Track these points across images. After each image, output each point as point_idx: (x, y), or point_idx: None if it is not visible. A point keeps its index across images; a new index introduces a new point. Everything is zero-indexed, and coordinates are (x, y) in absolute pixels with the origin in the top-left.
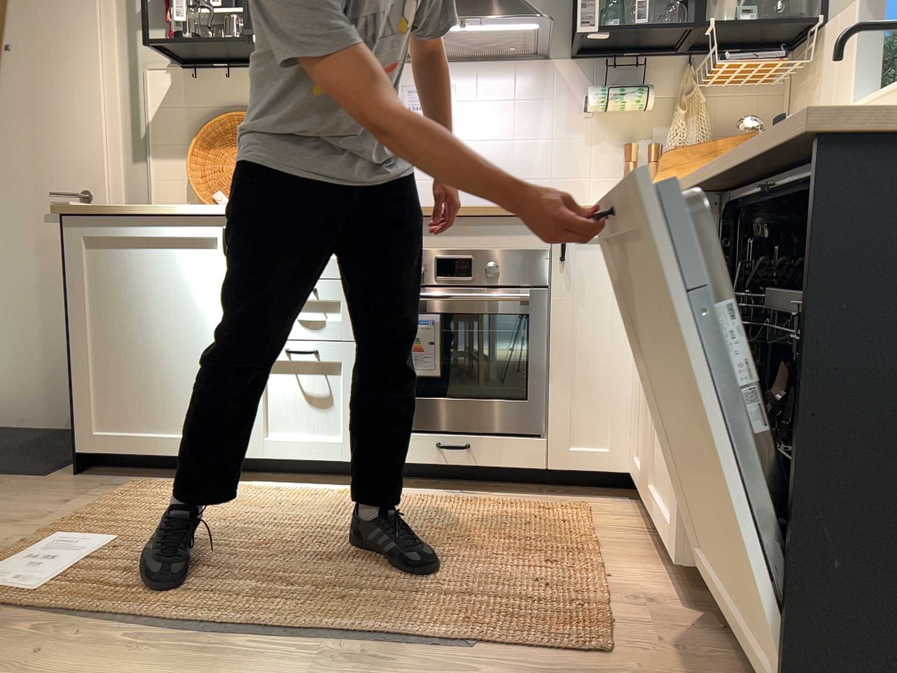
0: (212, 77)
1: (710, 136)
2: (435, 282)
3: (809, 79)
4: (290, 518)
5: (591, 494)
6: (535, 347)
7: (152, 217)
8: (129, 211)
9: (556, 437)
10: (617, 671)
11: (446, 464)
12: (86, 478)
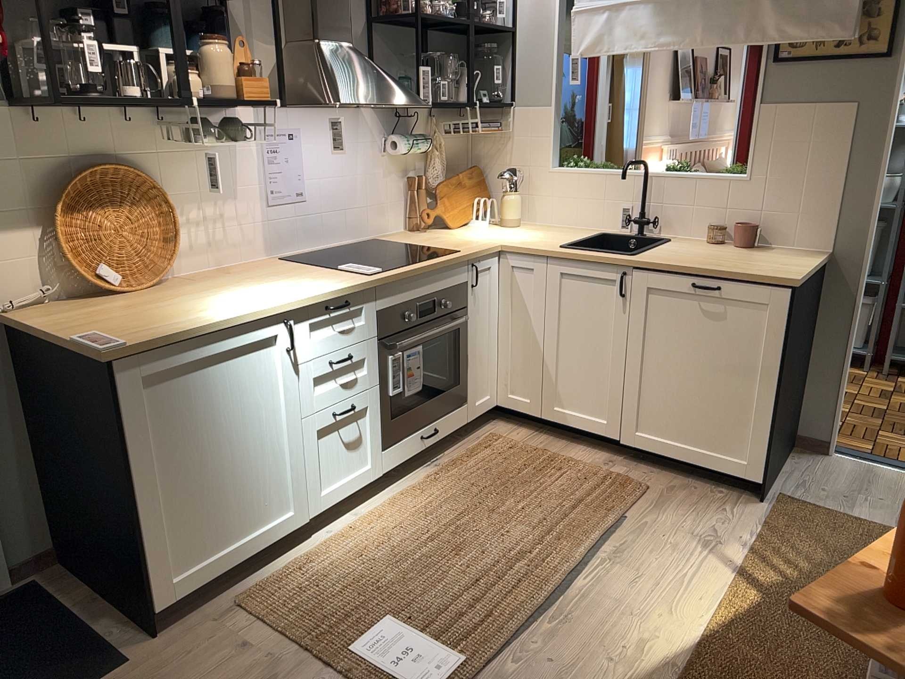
0: (55, 118)
1: (446, 166)
2: (417, 322)
3: (500, 135)
4: (414, 533)
5: (476, 427)
6: (460, 347)
7: (218, 332)
8: (196, 333)
9: (463, 401)
10: (658, 491)
11: (425, 448)
12: (176, 630)
